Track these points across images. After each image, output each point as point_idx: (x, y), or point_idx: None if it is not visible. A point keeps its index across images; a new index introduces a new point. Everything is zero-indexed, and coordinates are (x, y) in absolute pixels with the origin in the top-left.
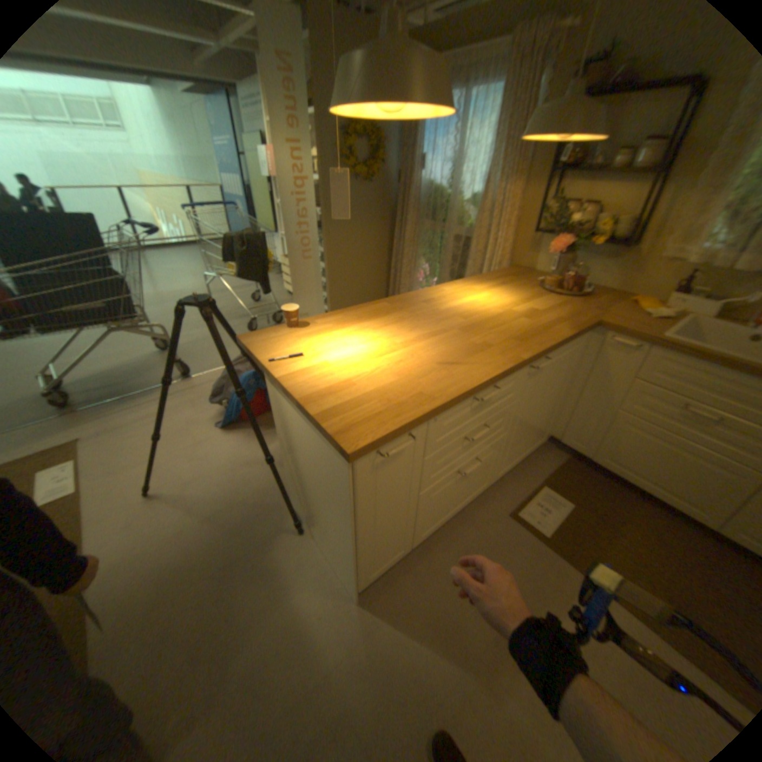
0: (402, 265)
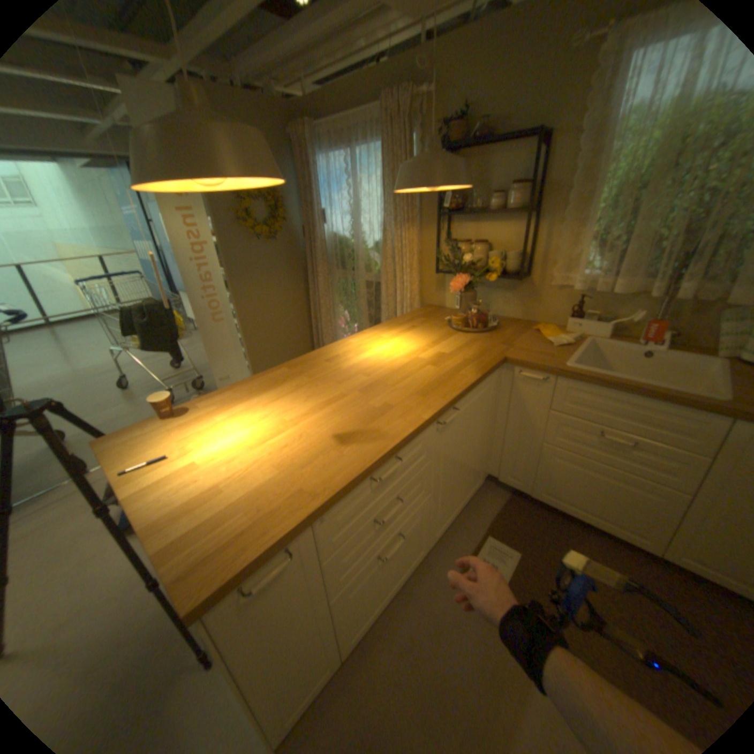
0: (321, 314)
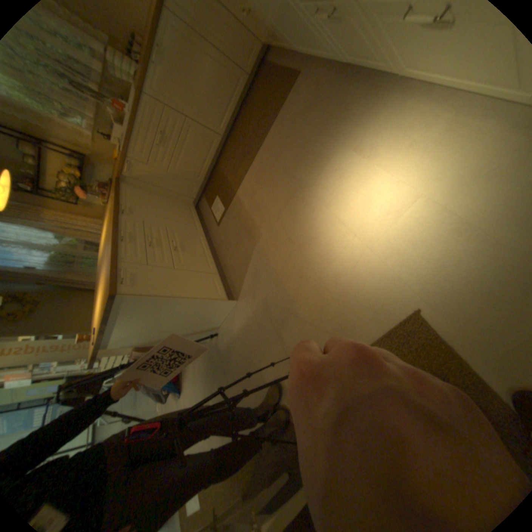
0: None
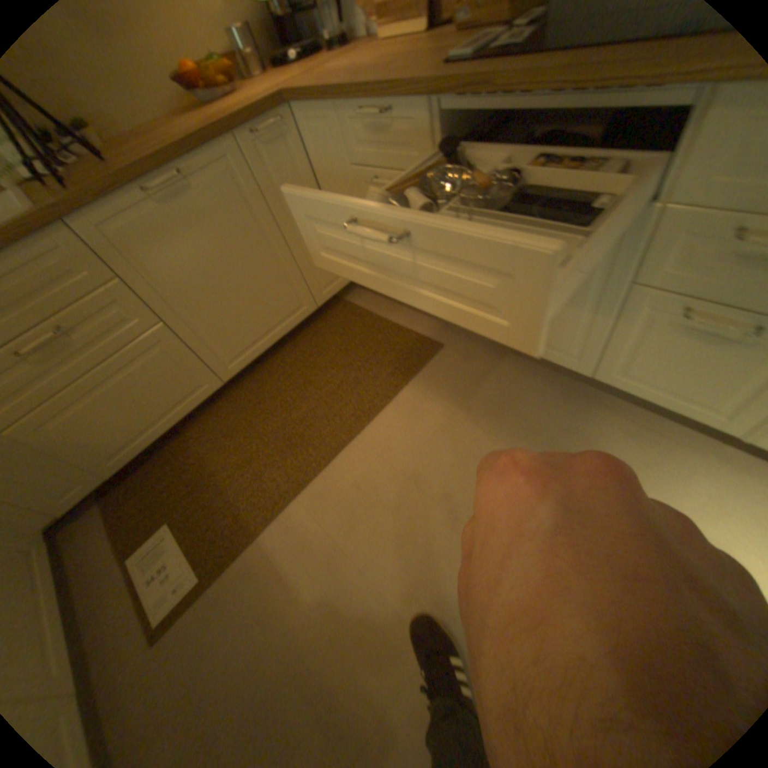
0: None
